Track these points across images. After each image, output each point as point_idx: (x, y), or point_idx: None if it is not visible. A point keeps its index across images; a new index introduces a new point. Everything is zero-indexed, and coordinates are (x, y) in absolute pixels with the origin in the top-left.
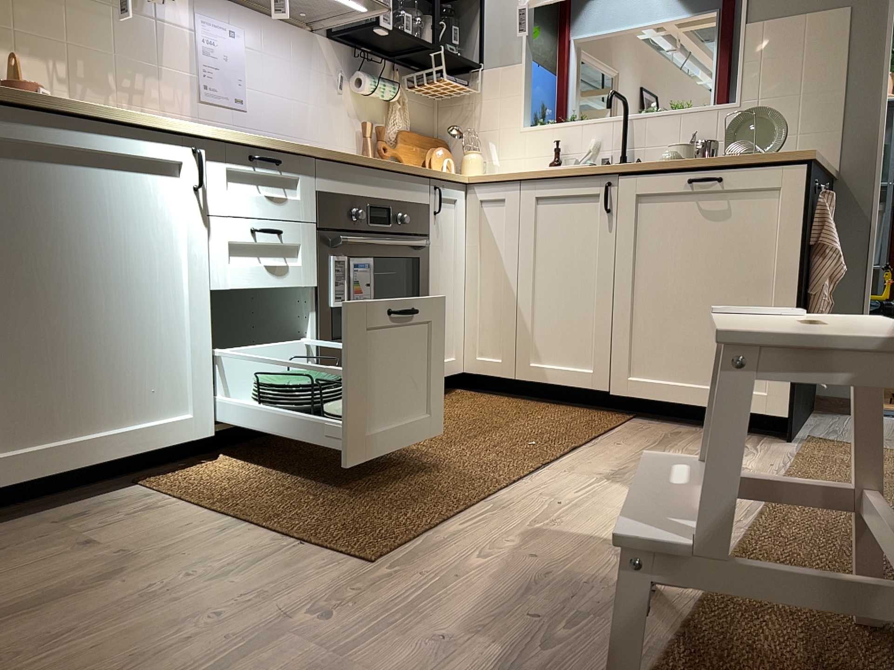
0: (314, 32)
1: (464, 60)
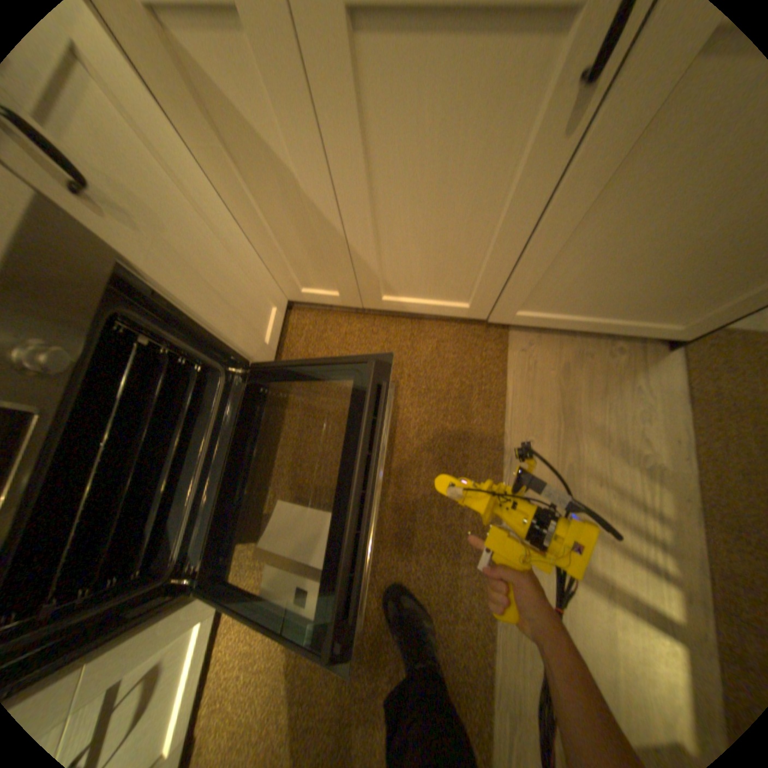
0: None
1: None
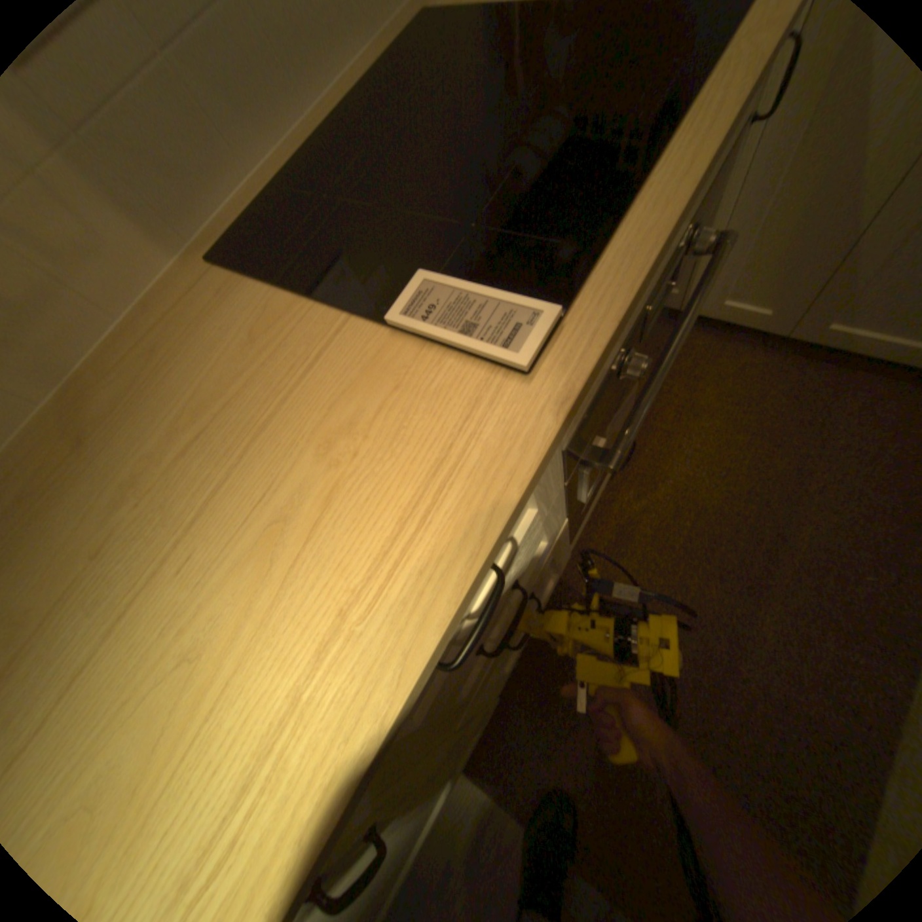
0: None
1: None
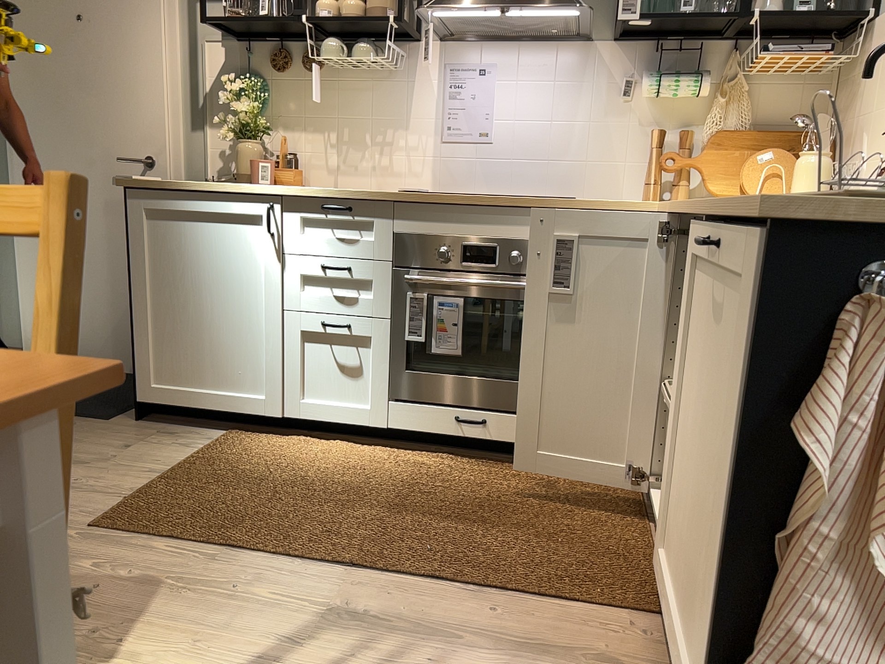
0: (590, 40)
1: (830, 13)
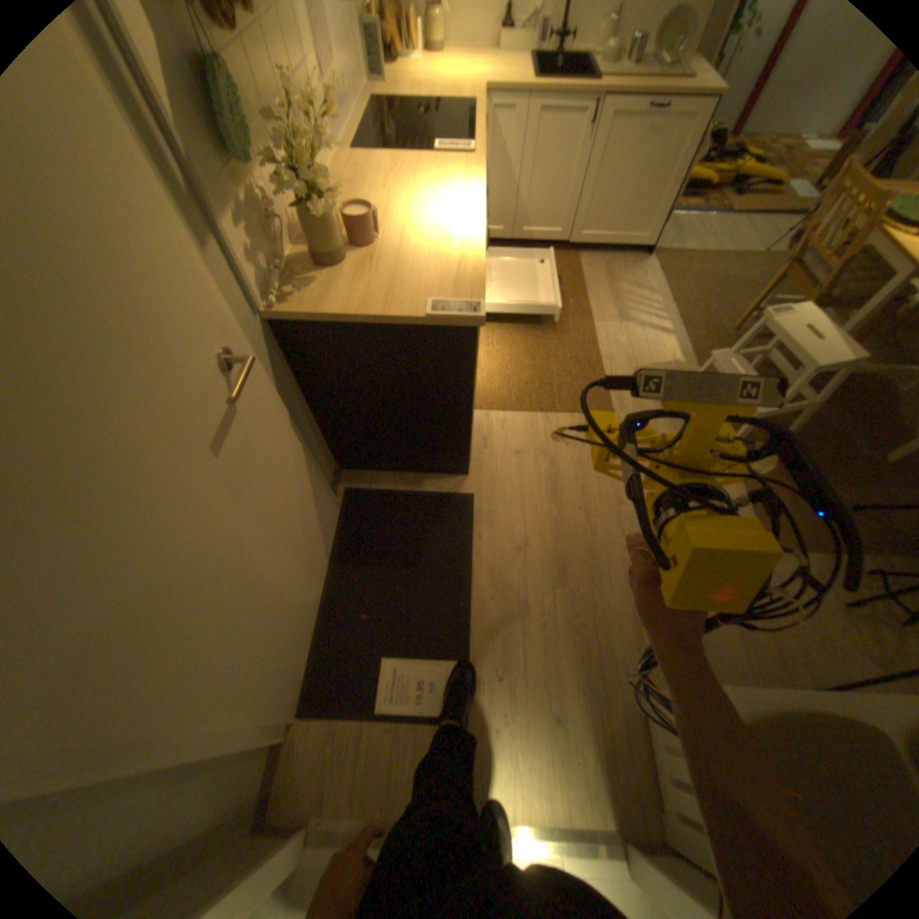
0: None
1: None
